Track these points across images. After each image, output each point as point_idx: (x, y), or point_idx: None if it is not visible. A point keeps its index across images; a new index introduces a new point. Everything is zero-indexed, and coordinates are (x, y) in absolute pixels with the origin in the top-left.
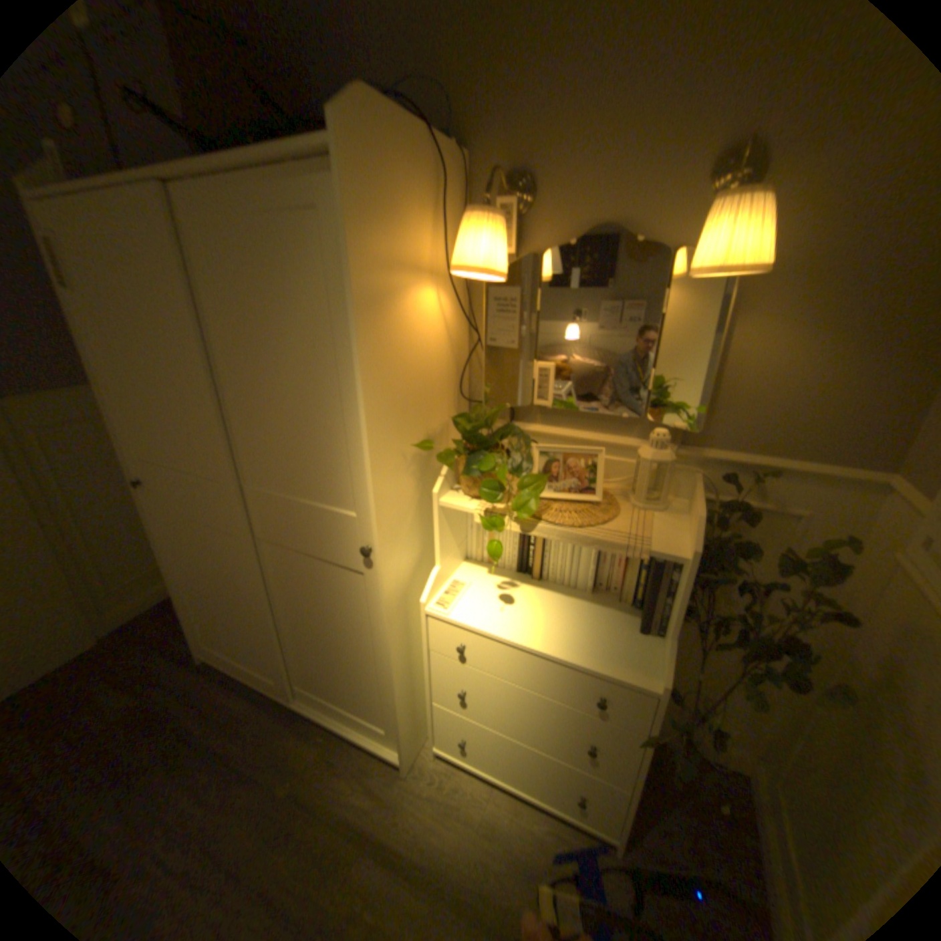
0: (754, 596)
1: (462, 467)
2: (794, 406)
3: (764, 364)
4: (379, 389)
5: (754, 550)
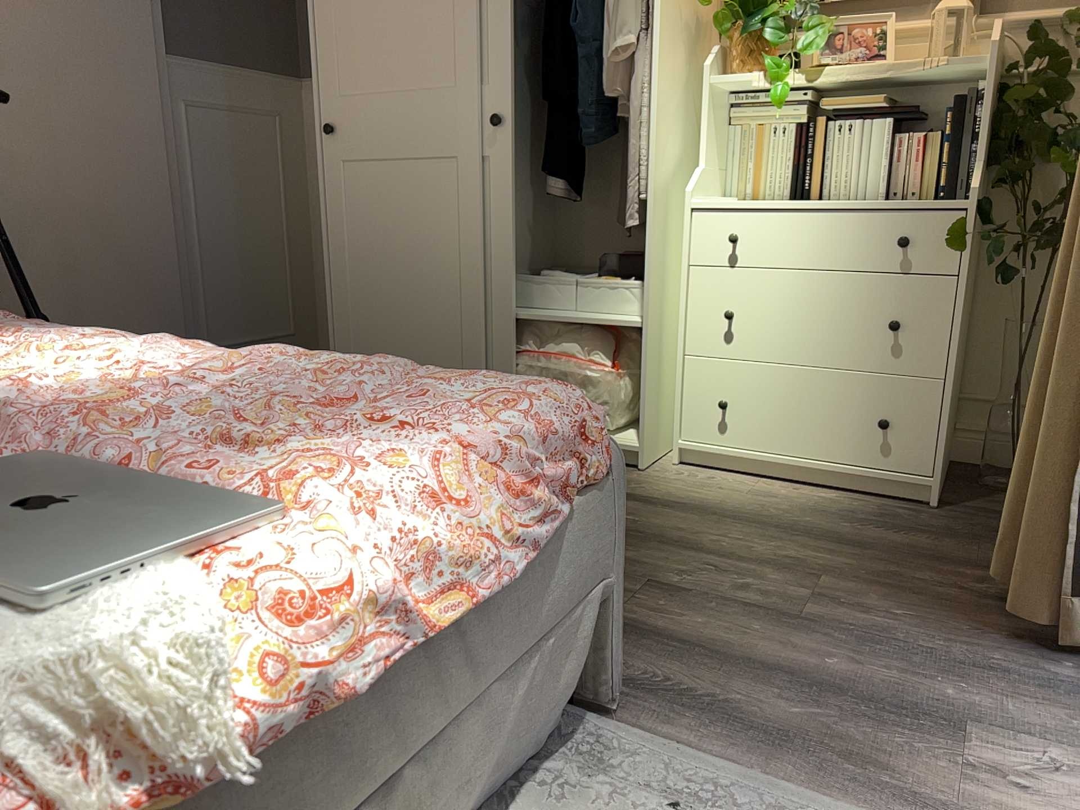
0: (1073, 139)
1: (737, 36)
2: None
3: None
4: None
5: (1067, 88)
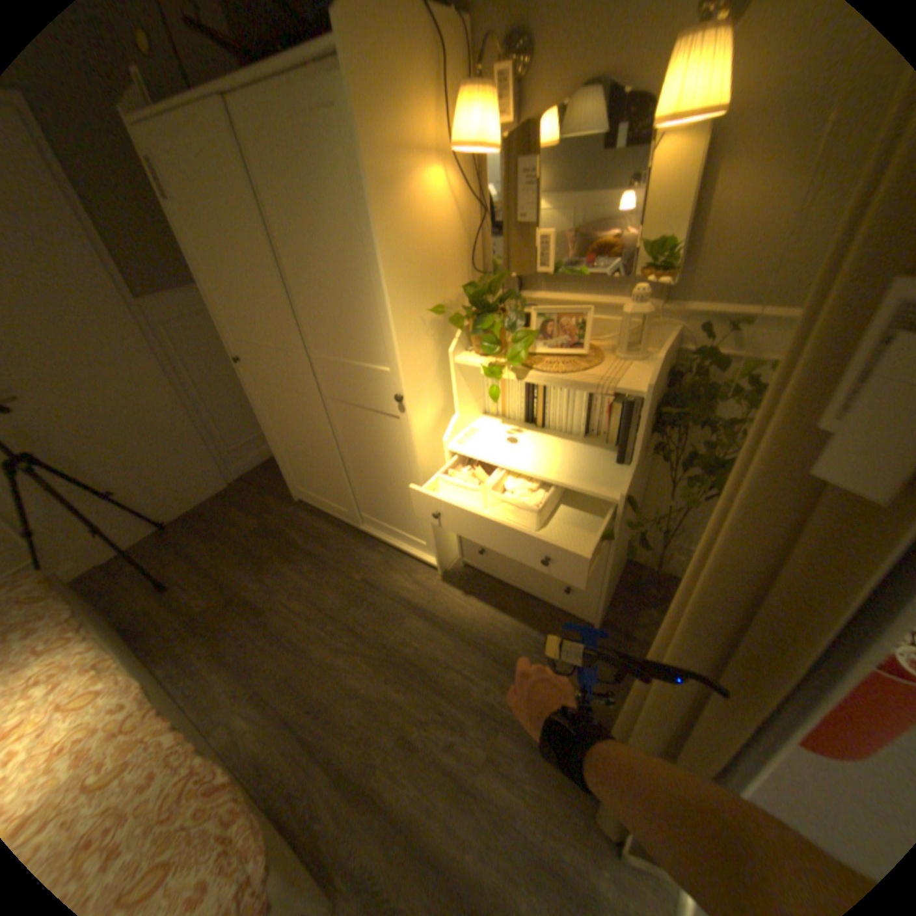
0: (716, 431)
1: (471, 330)
2: (772, 252)
3: (745, 211)
4: (397, 263)
5: (719, 391)
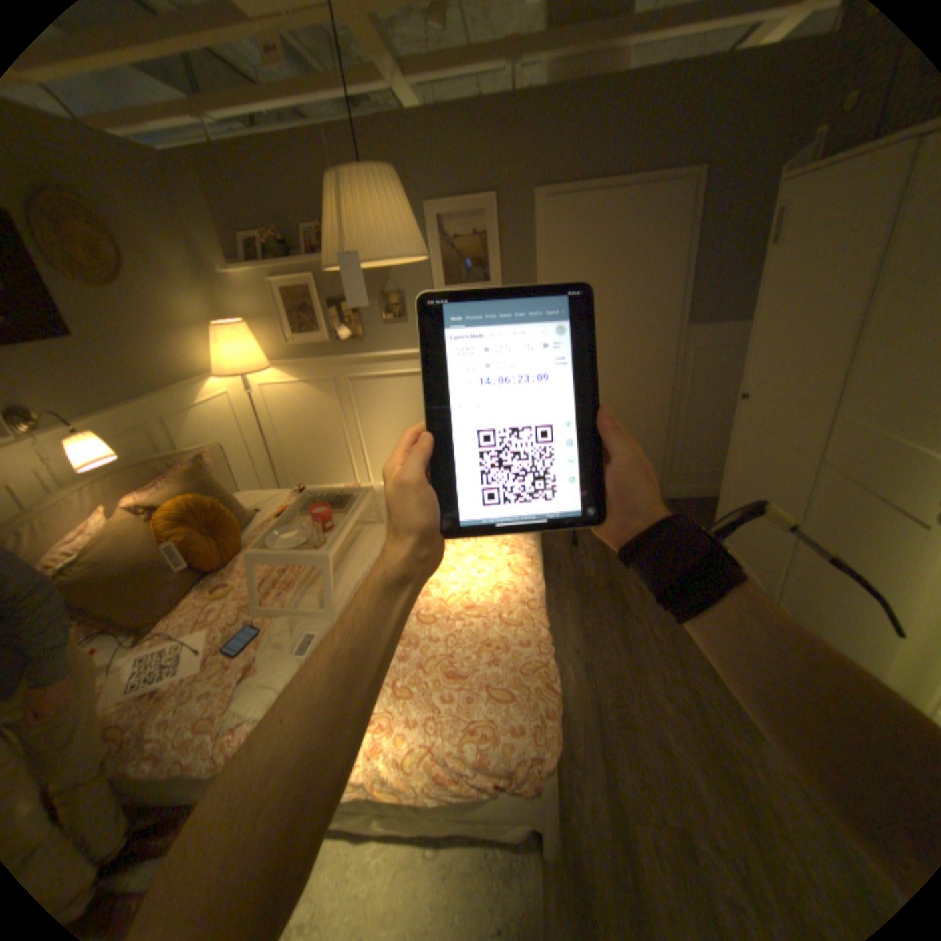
0: None
1: None
2: None
3: None
4: None
5: None
